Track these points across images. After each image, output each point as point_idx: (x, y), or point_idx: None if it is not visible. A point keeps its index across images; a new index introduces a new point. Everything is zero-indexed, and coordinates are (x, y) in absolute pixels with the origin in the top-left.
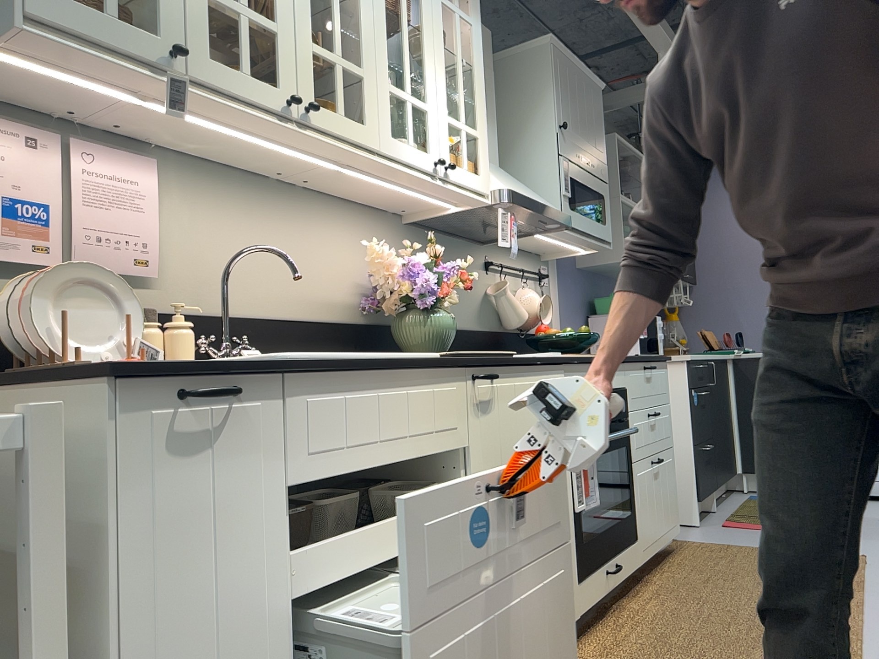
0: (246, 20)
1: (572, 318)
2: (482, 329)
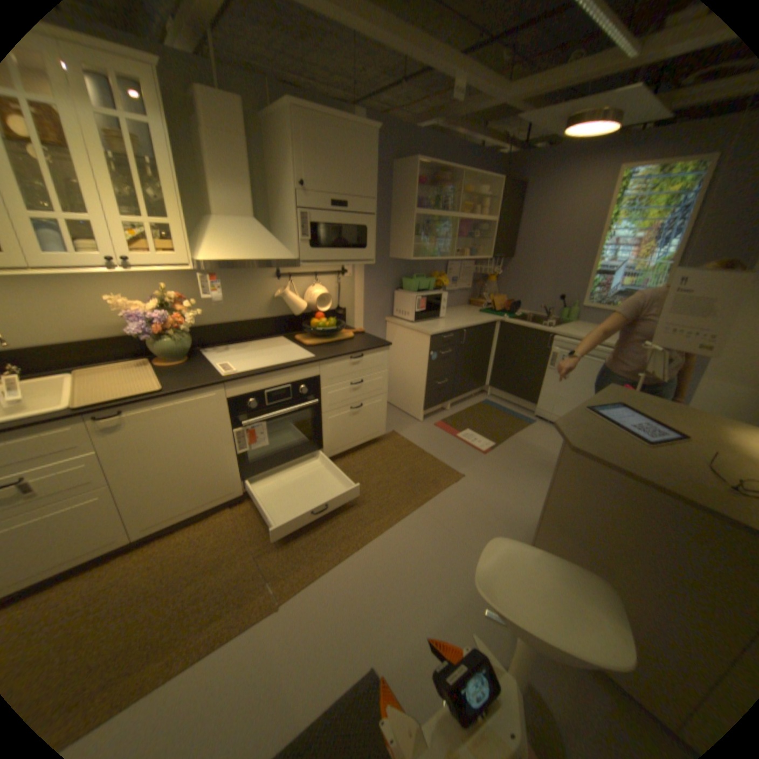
0: None
1: (376, 293)
2: (270, 317)
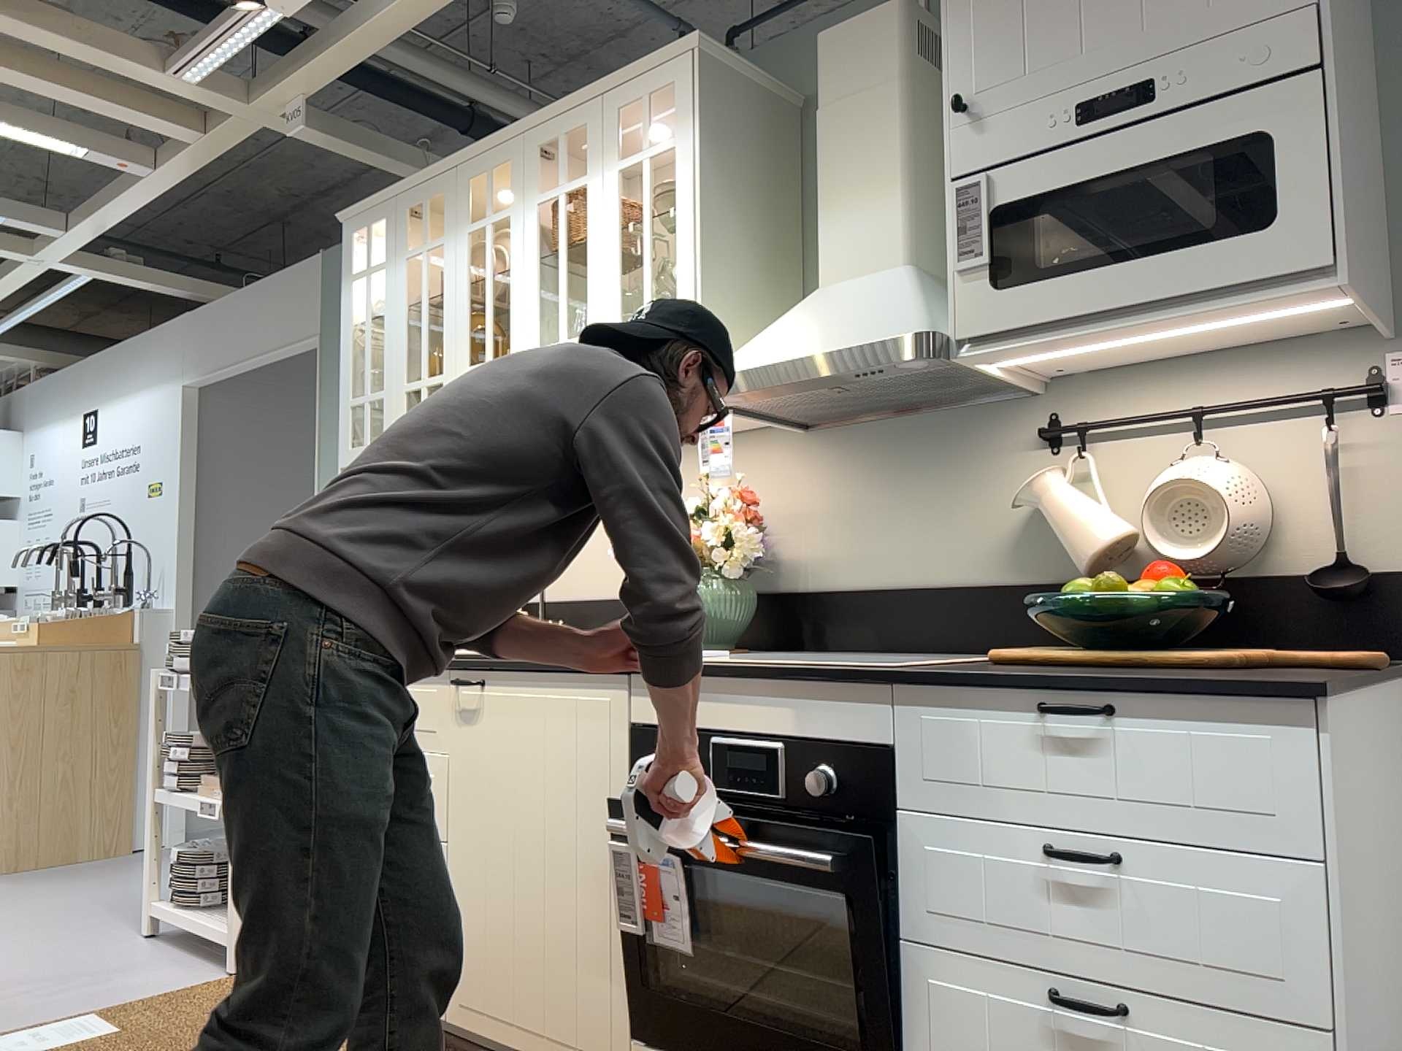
0: (423, 389)
1: None
2: (1014, 581)
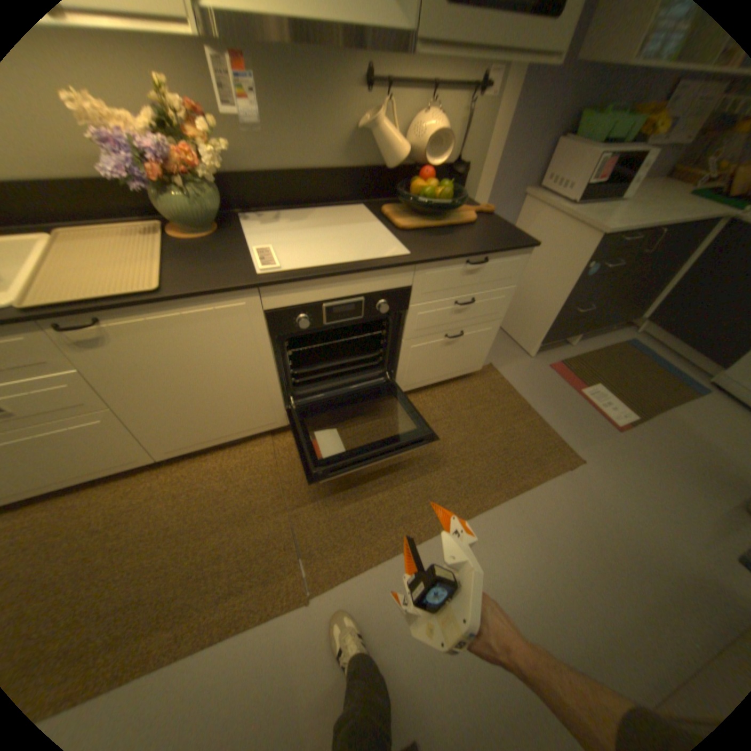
0: None
1: (527, 137)
2: (348, 165)
